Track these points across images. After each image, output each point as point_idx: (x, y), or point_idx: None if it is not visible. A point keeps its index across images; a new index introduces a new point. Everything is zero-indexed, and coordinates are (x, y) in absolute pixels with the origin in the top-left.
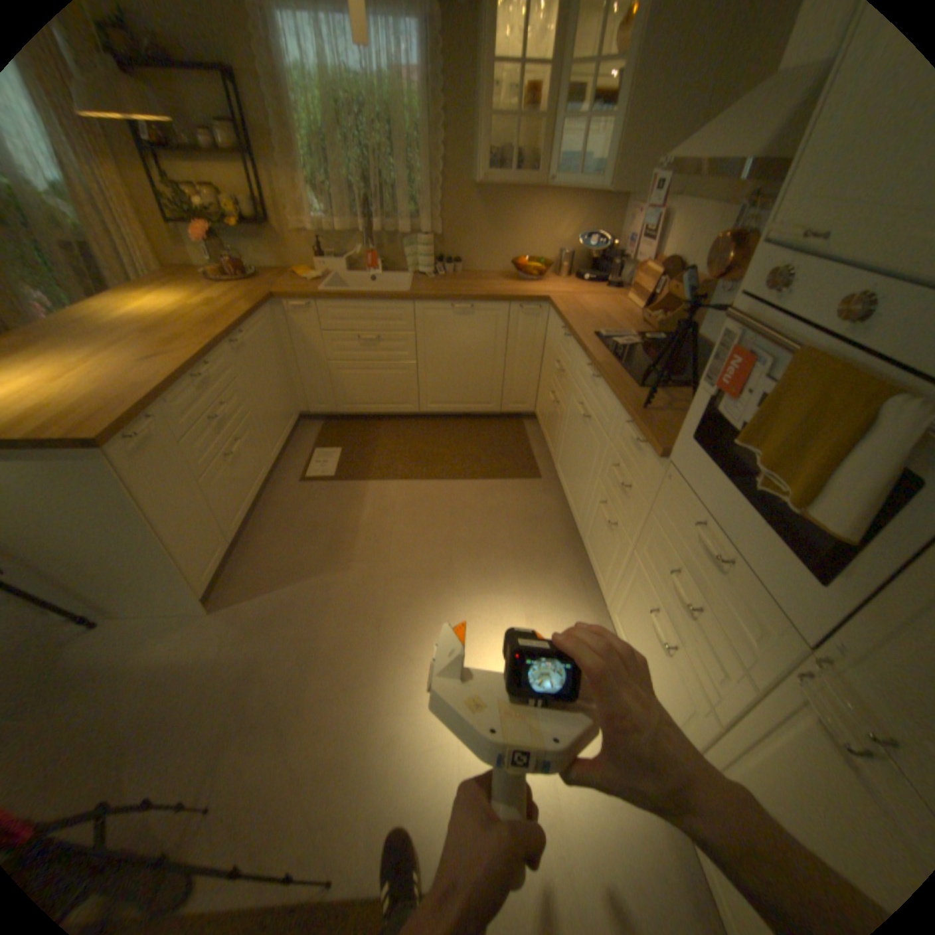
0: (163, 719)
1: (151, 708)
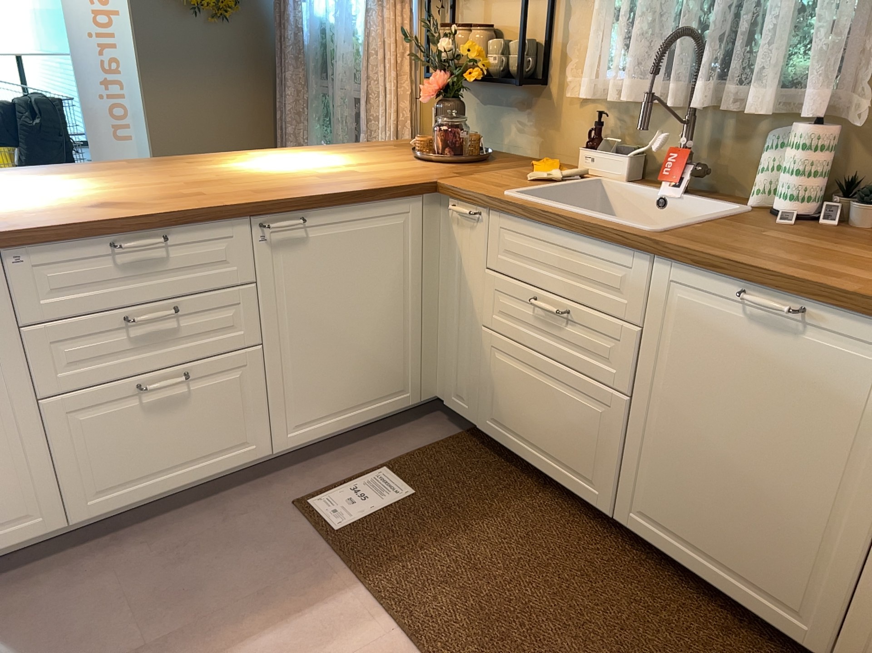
0: None
1: None
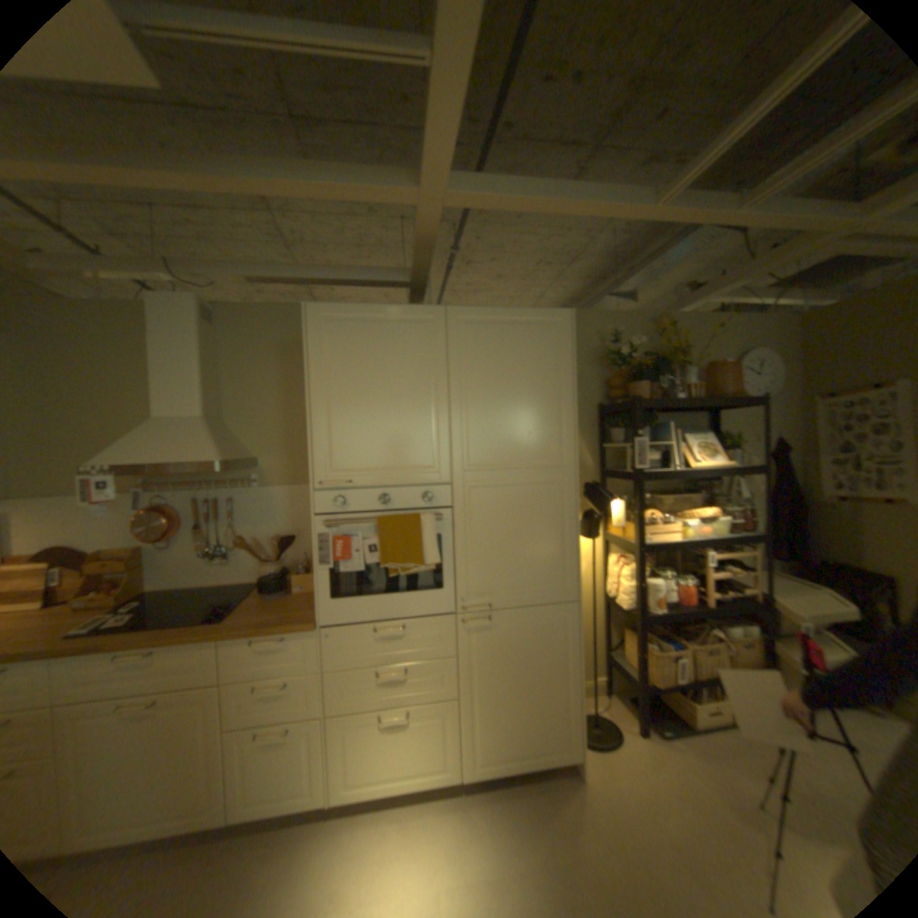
0: None
1: None
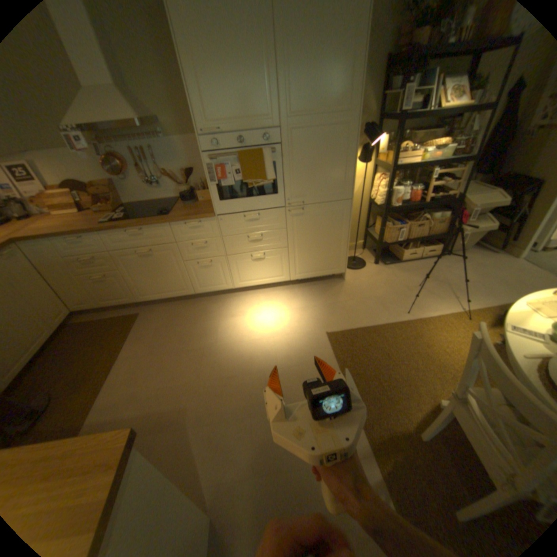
0: (288, 495)
1: (283, 512)
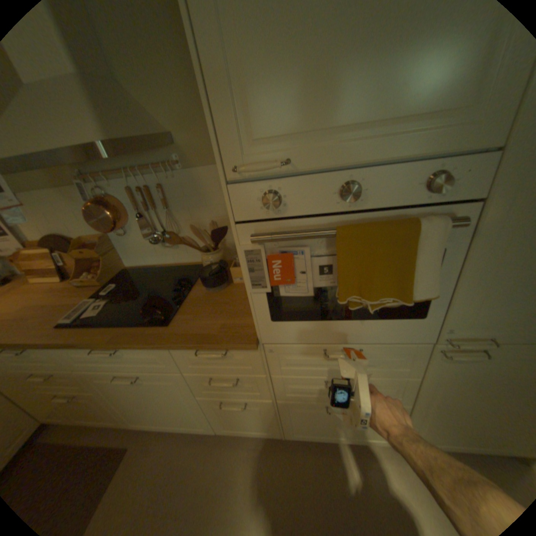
0: None
1: None
